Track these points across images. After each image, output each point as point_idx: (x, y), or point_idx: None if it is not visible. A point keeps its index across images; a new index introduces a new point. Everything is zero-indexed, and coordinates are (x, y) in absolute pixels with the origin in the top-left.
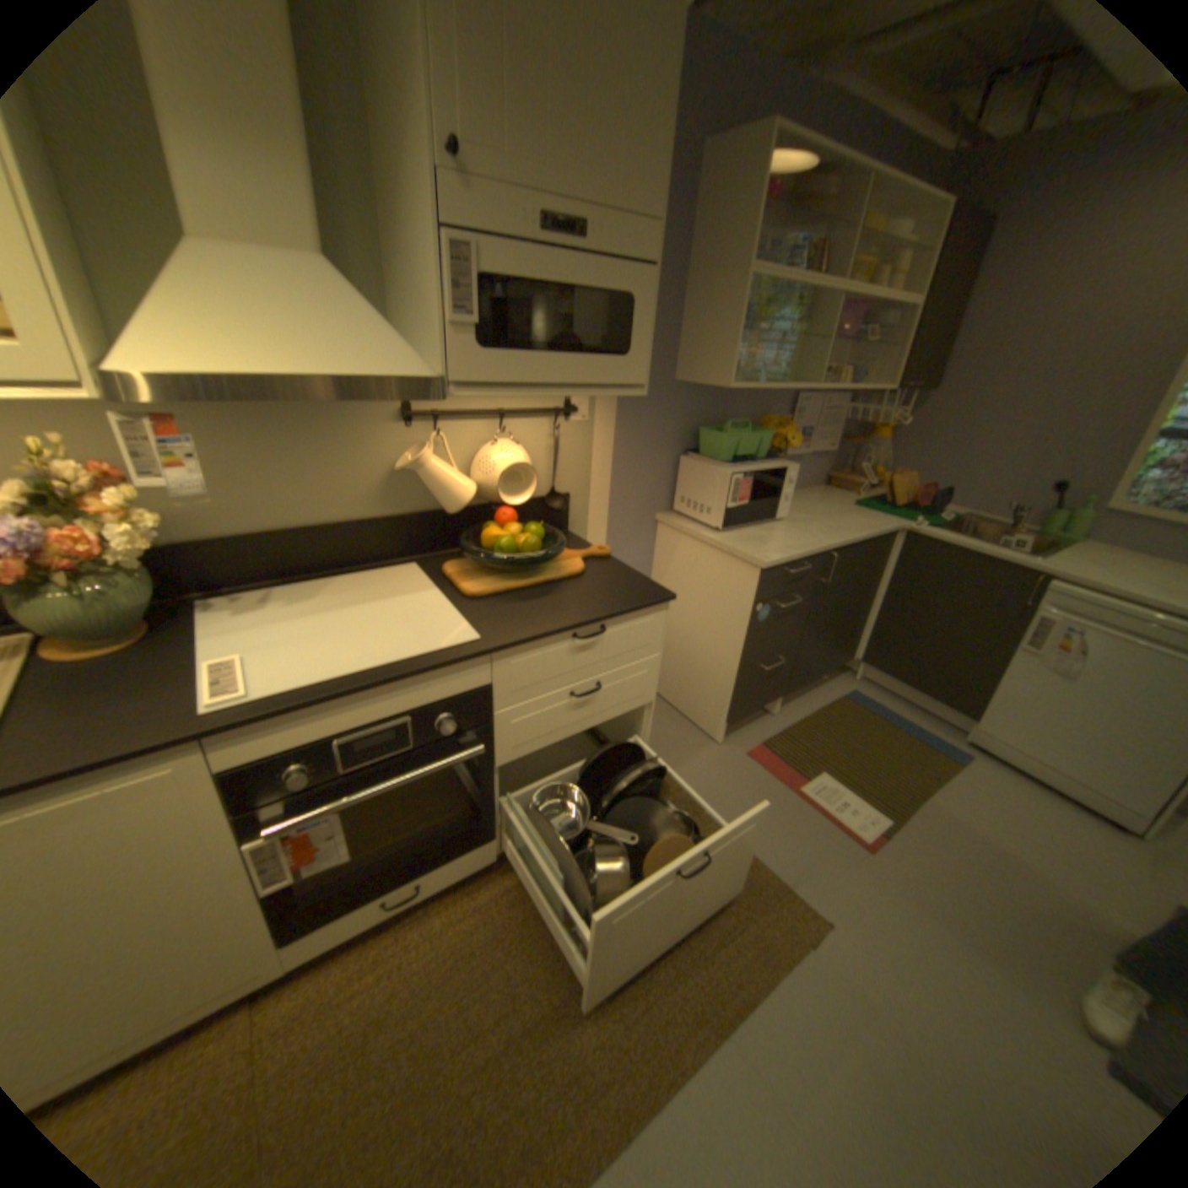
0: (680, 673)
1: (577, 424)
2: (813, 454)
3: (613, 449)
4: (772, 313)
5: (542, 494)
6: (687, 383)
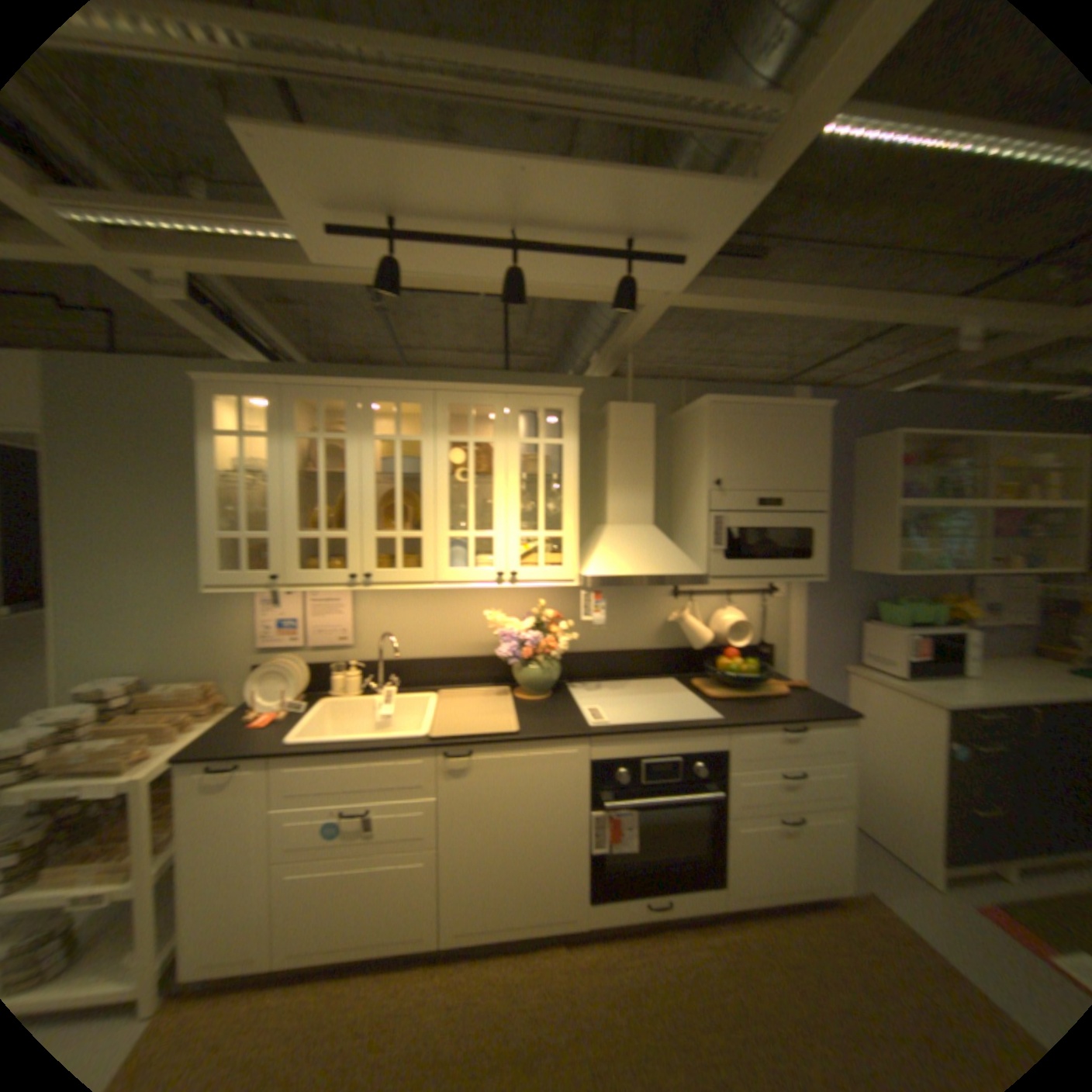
0: (888, 813)
1: (777, 599)
2: (1009, 627)
3: (805, 616)
4: (928, 525)
5: (753, 644)
6: (861, 572)
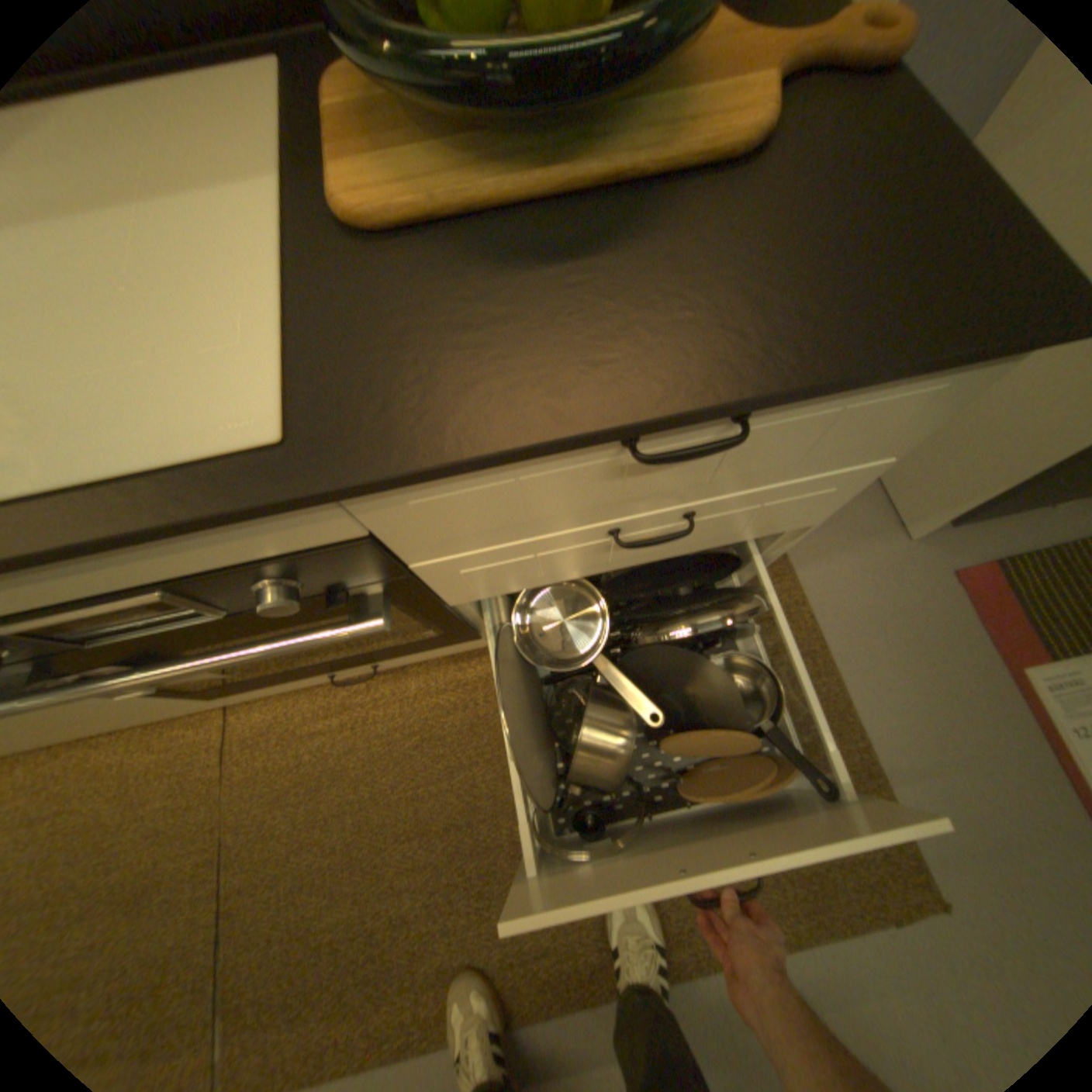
0: None
1: None
2: None
3: None
4: None
5: None
6: None
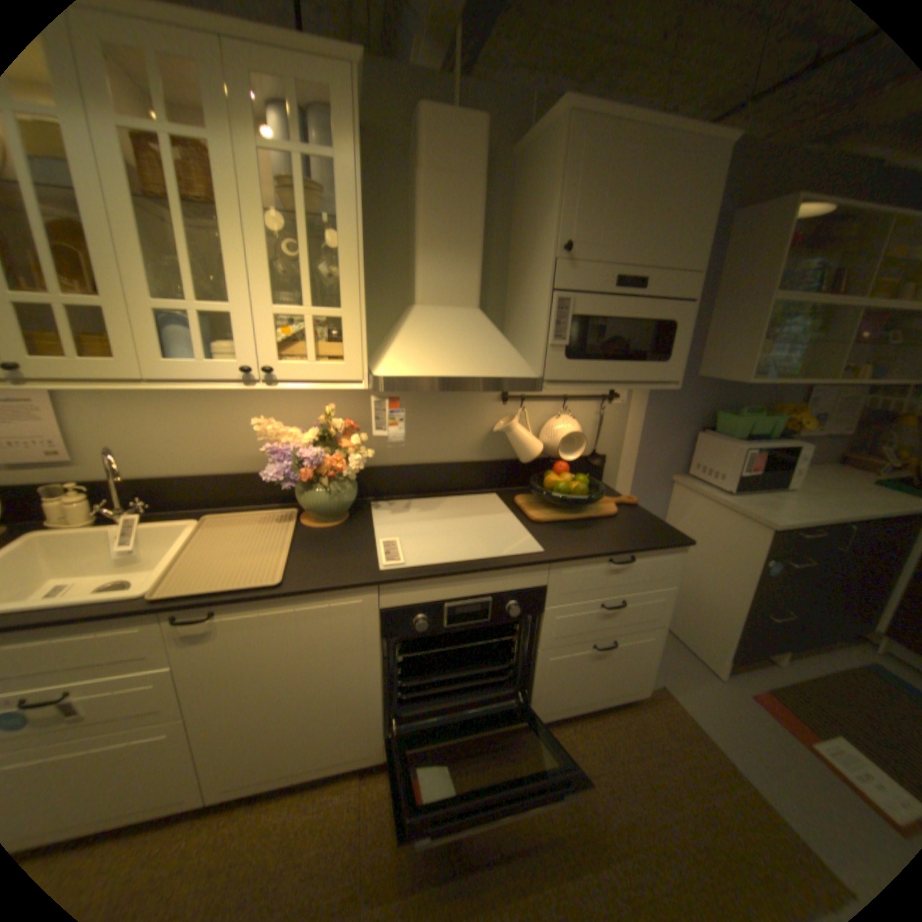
0: (688, 610)
1: (618, 406)
2: (828, 436)
3: (643, 425)
4: (789, 325)
5: (586, 454)
6: (709, 378)
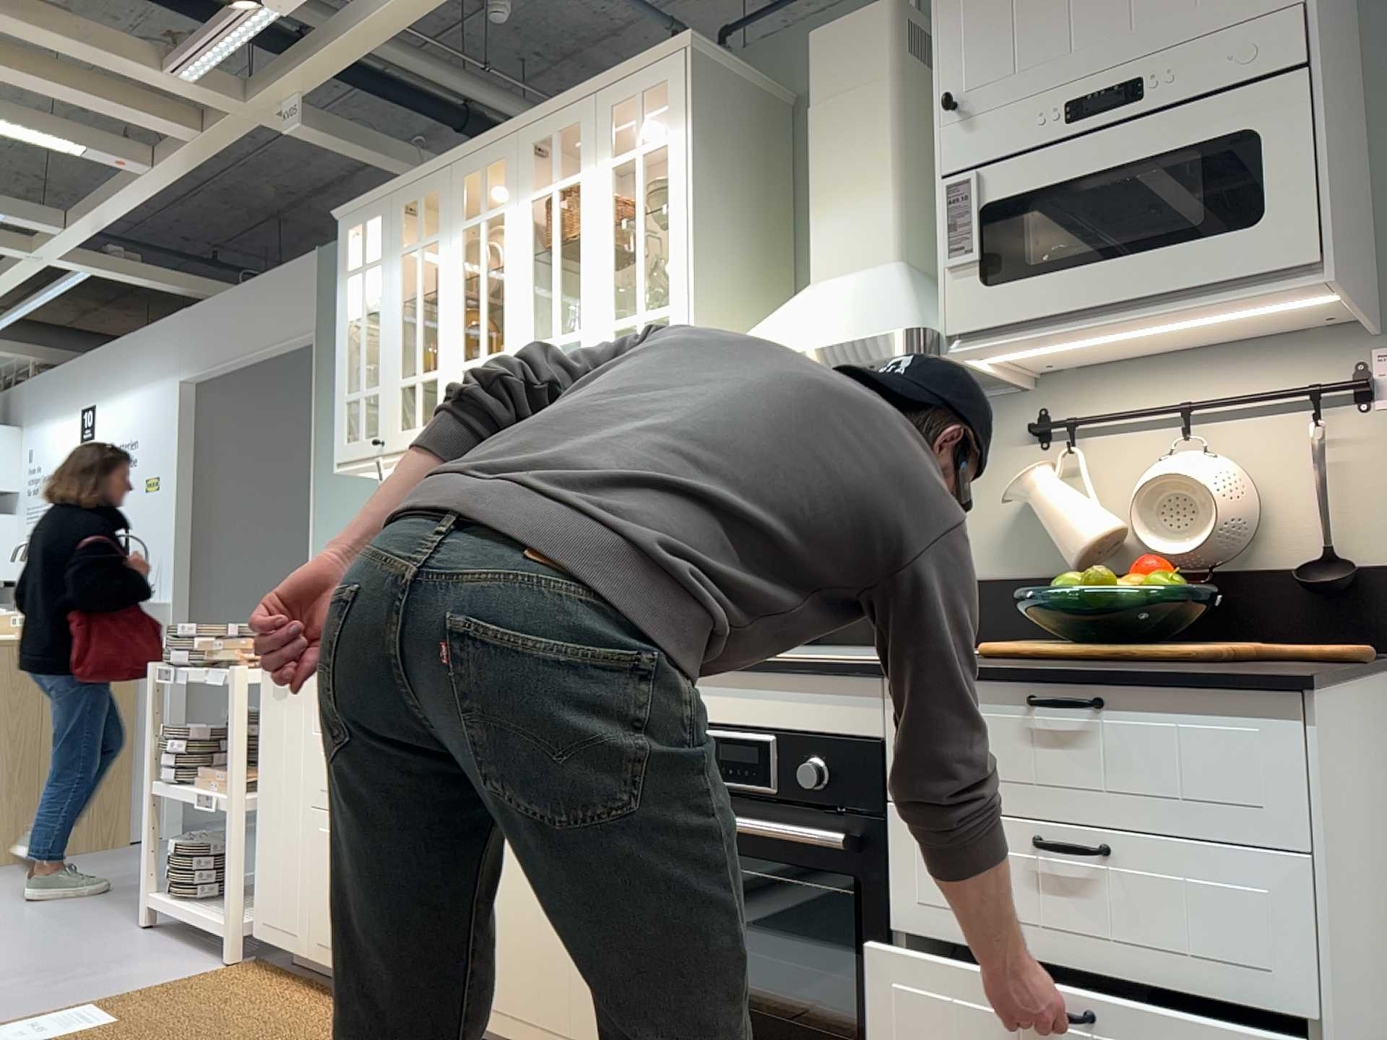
0: None
1: None
2: None
3: None
4: None
5: (1304, 562)
6: None
